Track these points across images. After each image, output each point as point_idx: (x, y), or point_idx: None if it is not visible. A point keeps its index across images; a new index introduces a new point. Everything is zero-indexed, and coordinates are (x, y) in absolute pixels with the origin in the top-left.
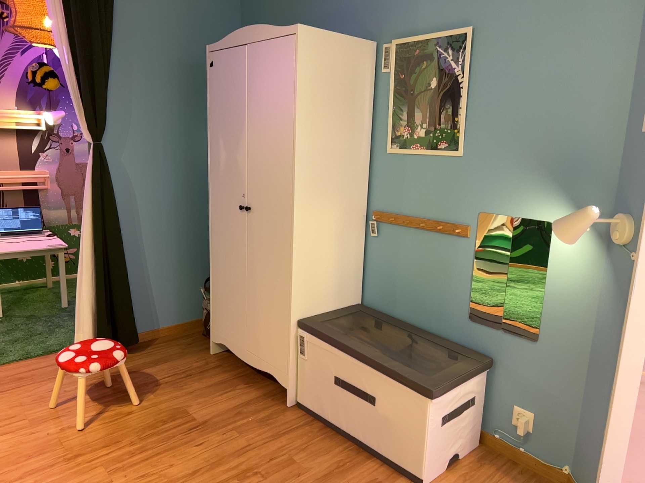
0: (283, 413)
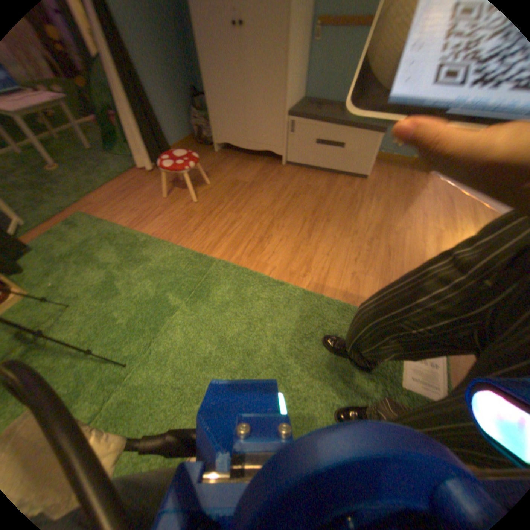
0: (284, 168)
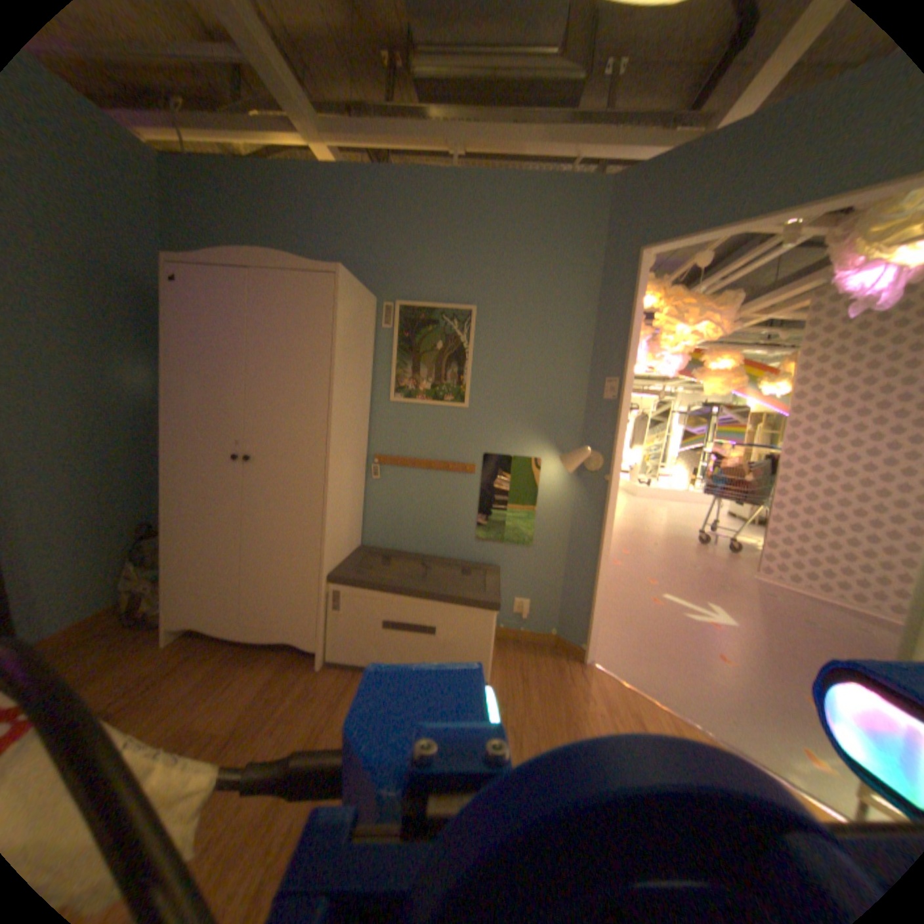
0: (318, 681)
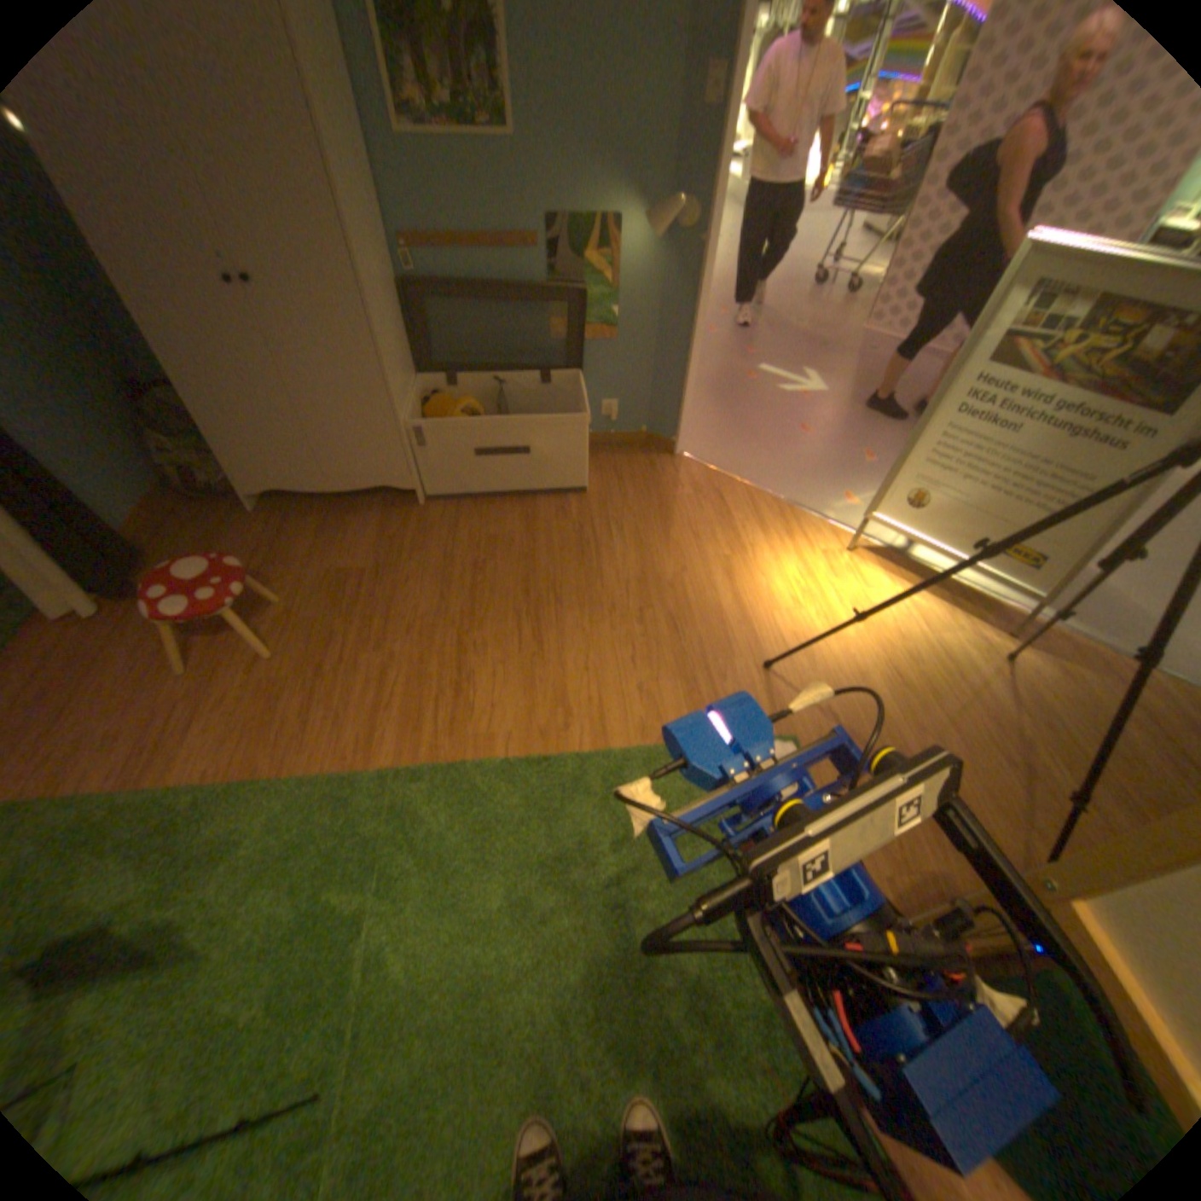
0: (427, 512)
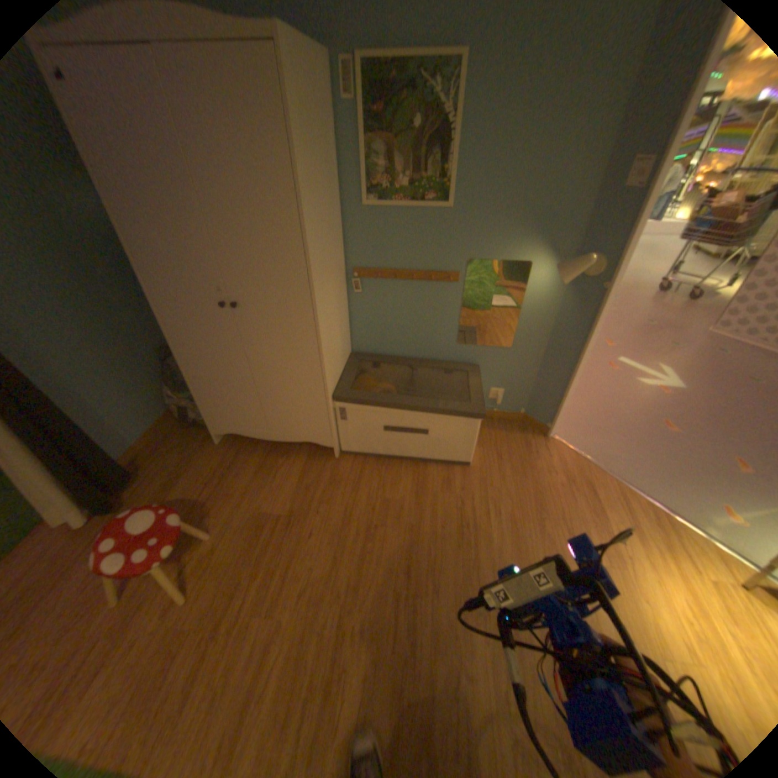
0: (339, 465)
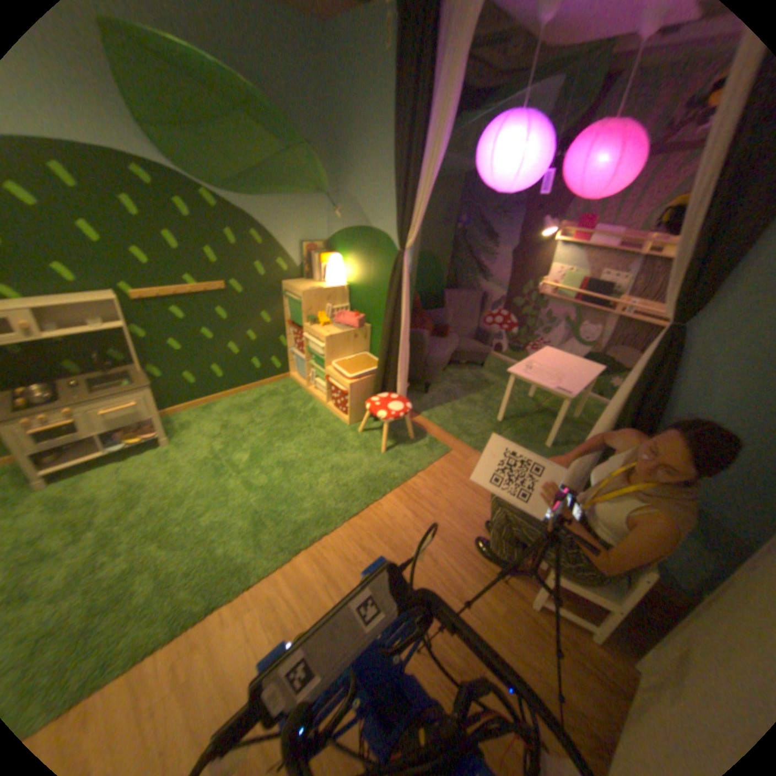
0: None
